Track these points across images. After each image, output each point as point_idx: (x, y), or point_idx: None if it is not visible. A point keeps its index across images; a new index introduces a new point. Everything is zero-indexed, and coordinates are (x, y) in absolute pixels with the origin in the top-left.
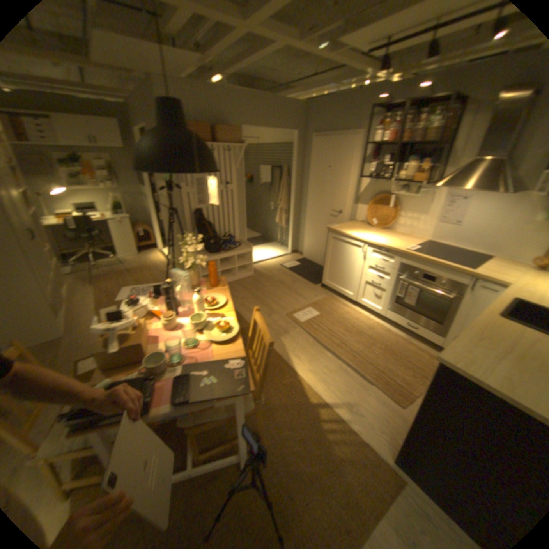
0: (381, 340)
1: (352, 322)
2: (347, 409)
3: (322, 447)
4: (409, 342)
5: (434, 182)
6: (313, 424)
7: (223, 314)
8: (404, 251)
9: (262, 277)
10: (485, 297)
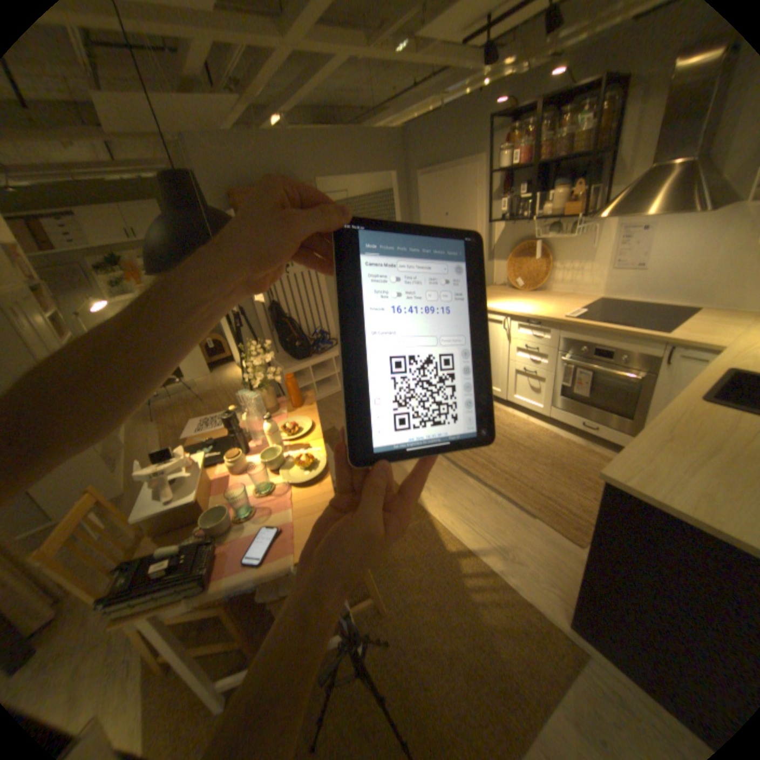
0: (545, 452)
1: (502, 430)
2: (499, 556)
3: (465, 612)
4: (587, 449)
5: (596, 212)
6: (452, 582)
7: (306, 444)
8: (562, 320)
9: None
10: (689, 371)
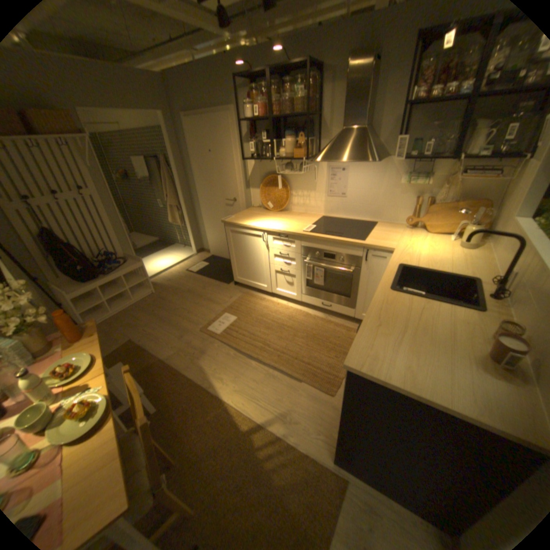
0: (301, 328)
1: (271, 316)
2: (280, 422)
3: (260, 482)
4: (326, 320)
5: (313, 157)
6: (247, 459)
7: (83, 385)
8: (301, 234)
9: (165, 291)
10: (377, 264)
